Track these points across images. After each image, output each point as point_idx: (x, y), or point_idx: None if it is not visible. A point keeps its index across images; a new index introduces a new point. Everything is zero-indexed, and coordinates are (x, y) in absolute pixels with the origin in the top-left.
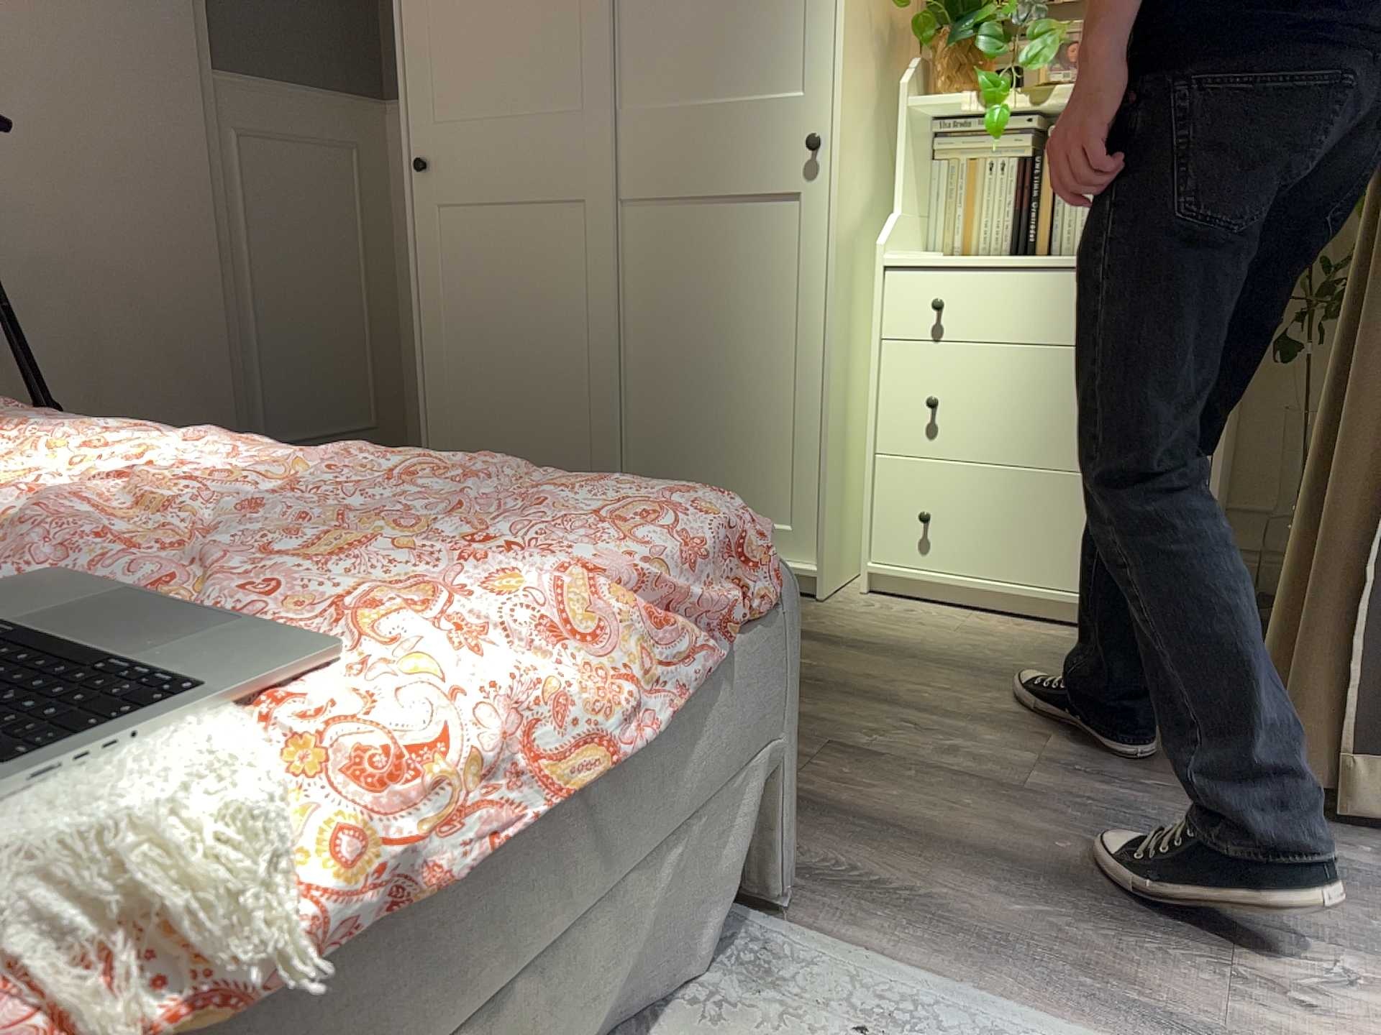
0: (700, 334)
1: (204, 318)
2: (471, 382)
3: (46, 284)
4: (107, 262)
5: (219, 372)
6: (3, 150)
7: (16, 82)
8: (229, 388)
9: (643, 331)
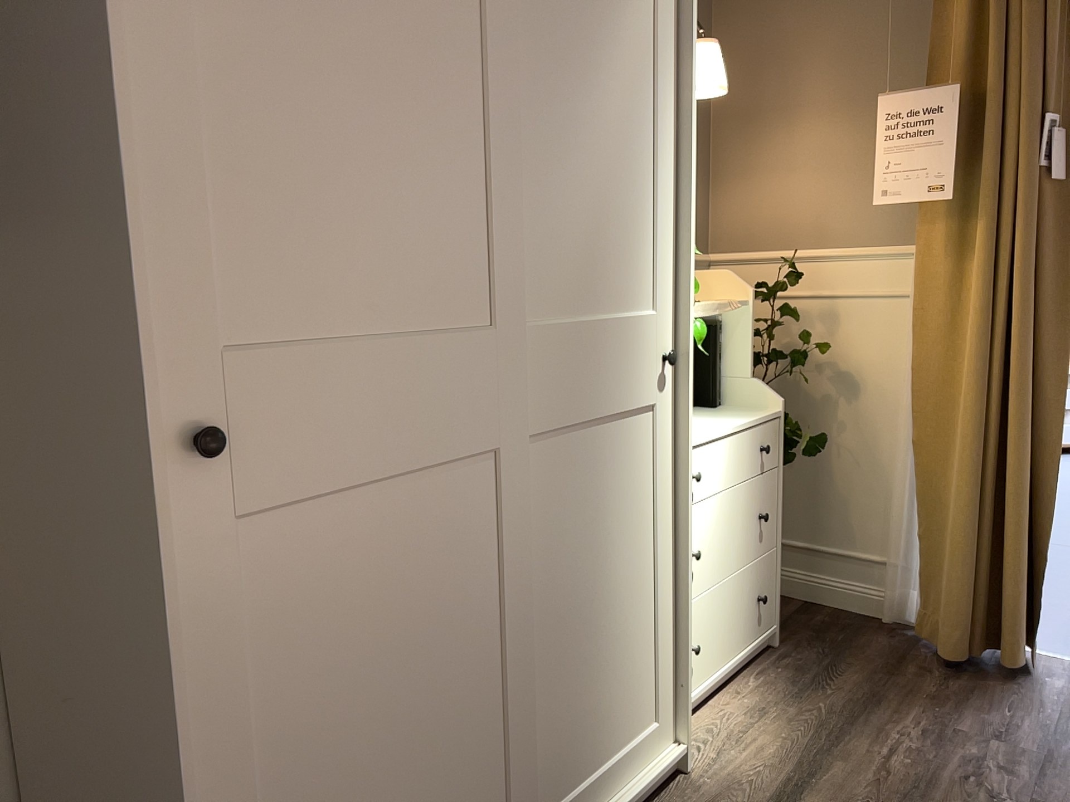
0: (590, 565)
1: None
2: None
3: None
4: None
5: None
6: None
7: None
8: None
9: (542, 589)
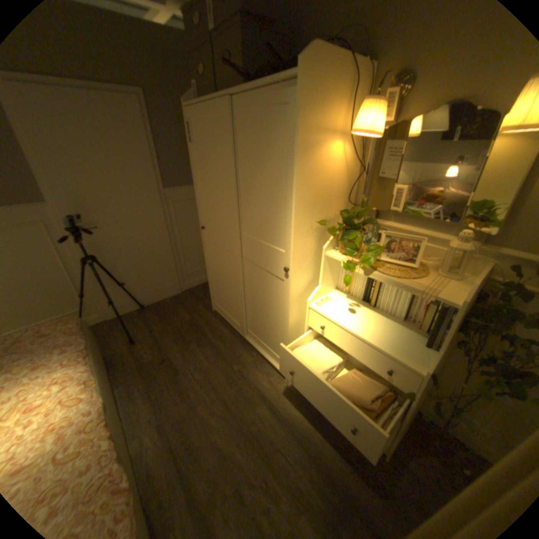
0: (261, 301)
1: (164, 251)
2: (216, 283)
3: (119, 253)
4: (135, 244)
5: (169, 262)
6: (103, 224)
7: (103, 207)
8: (172, 265)
9: (249, 292)
